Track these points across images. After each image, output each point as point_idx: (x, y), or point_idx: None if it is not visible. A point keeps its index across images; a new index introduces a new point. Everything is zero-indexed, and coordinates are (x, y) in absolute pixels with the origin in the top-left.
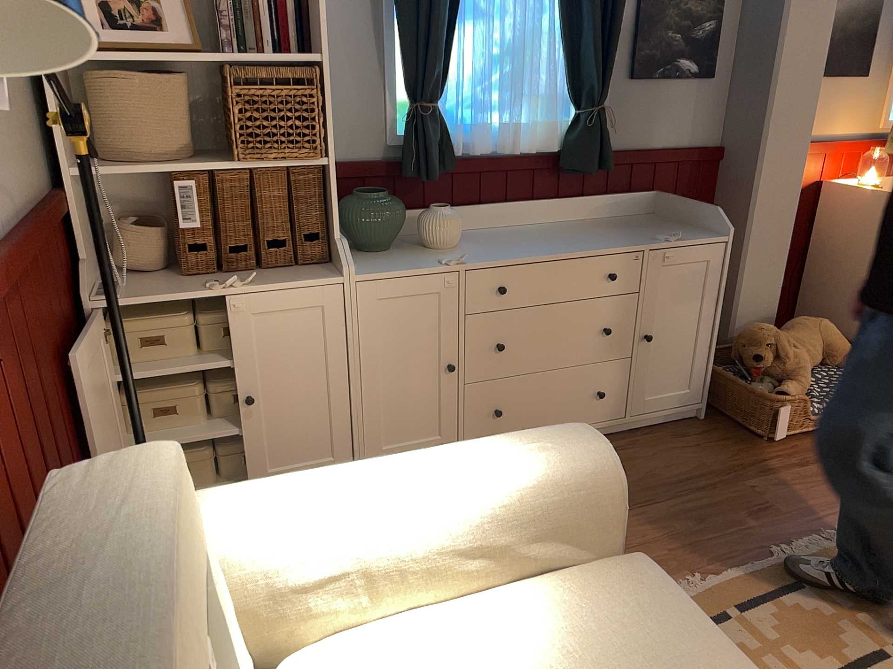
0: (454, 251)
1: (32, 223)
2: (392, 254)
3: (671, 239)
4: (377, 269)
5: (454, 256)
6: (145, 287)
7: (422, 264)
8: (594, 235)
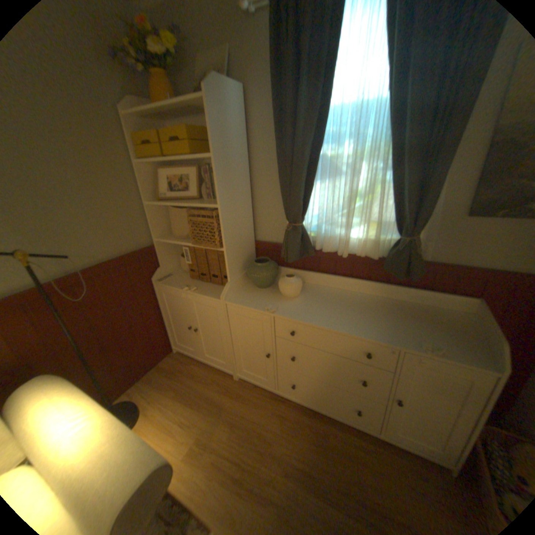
0: (288, 301)
1: (102, 264)
2: (263, 292)
3: (435, 352)
4: (239, 300)
5: (273, 307)
6: (177, 279)
7: (260, 305)
8: (383, 320)
